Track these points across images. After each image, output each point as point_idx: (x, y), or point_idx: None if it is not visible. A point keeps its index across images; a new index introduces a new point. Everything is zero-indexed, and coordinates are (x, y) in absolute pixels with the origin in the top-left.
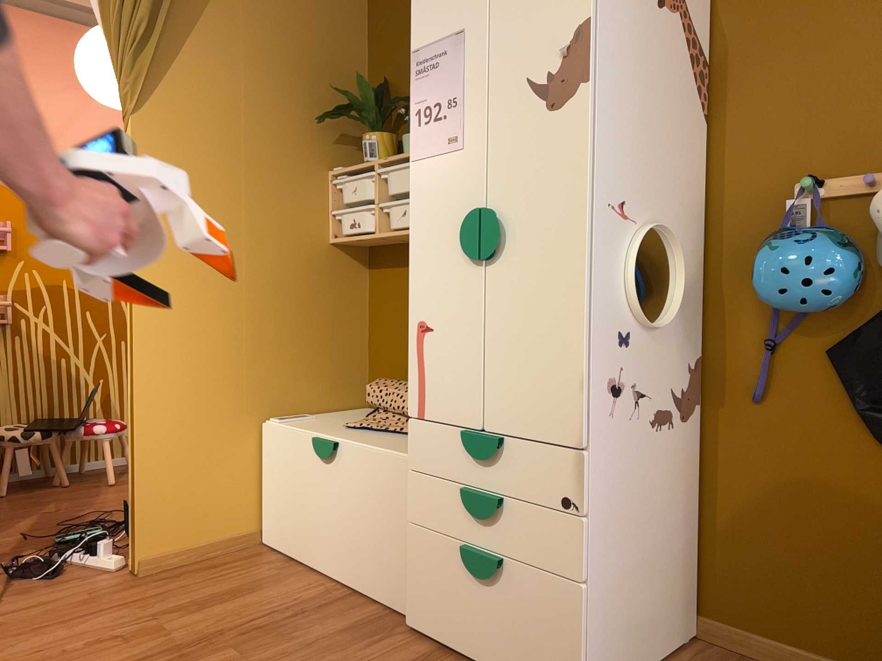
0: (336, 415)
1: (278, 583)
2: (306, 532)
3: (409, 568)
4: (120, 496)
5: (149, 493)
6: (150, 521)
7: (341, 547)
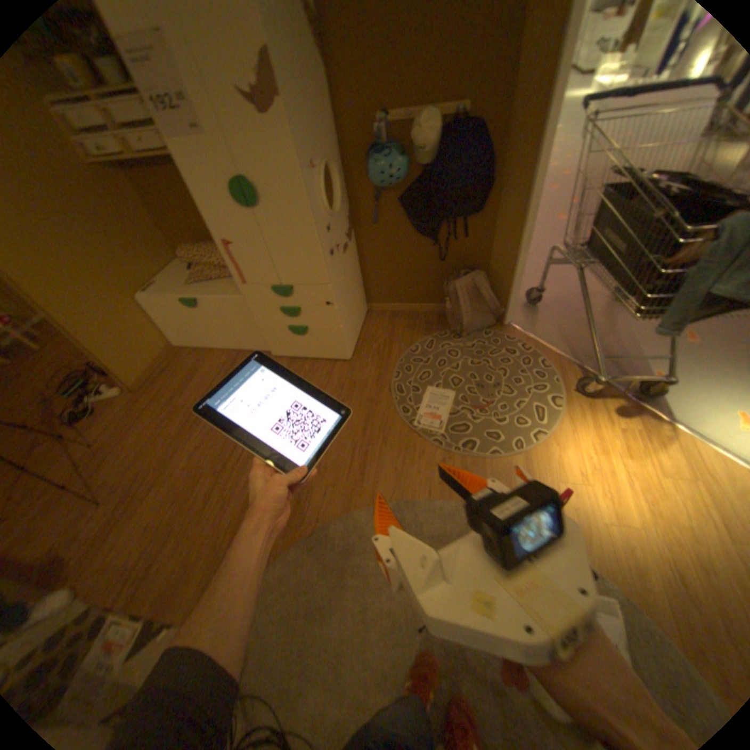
0: (166, 275)
1: (202, 363)
2: (198, 338)
3: (264, 339)
4: (55, 357)
5: (109, 362)
6: (120, 372)
7: (222, 339)
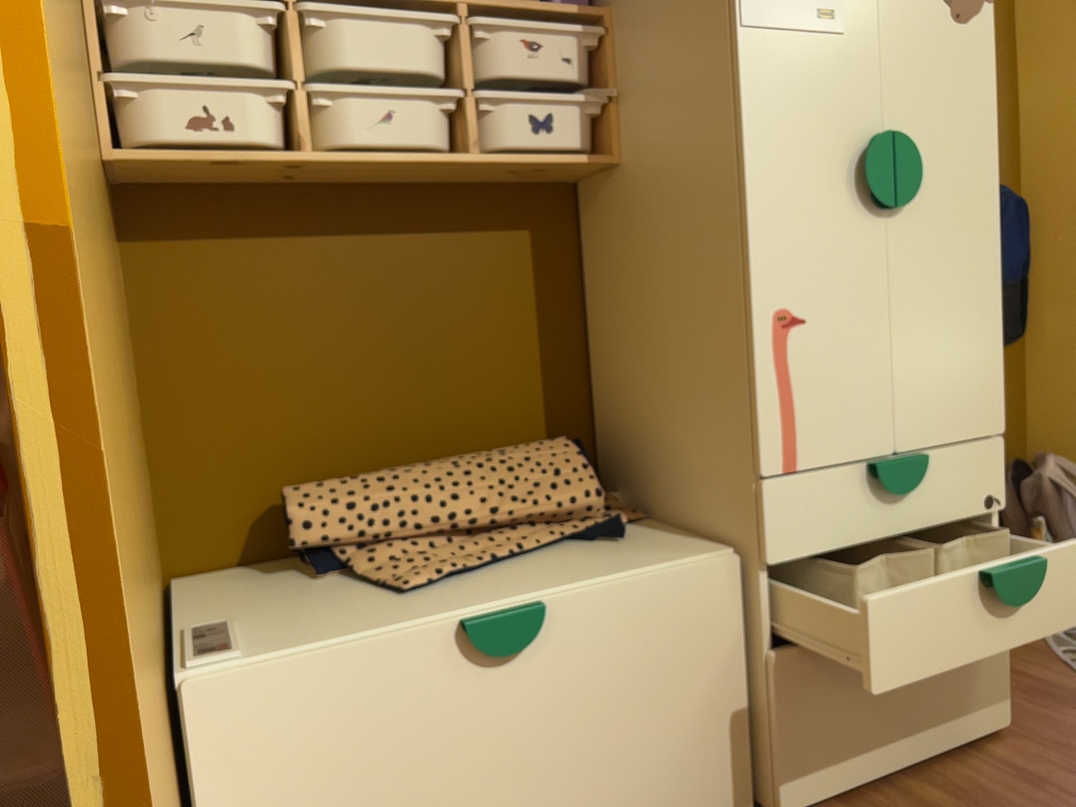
0: (227, 604)
1: None
2: None
3: (775, 724)
4: None
5: None
6: None
7: None
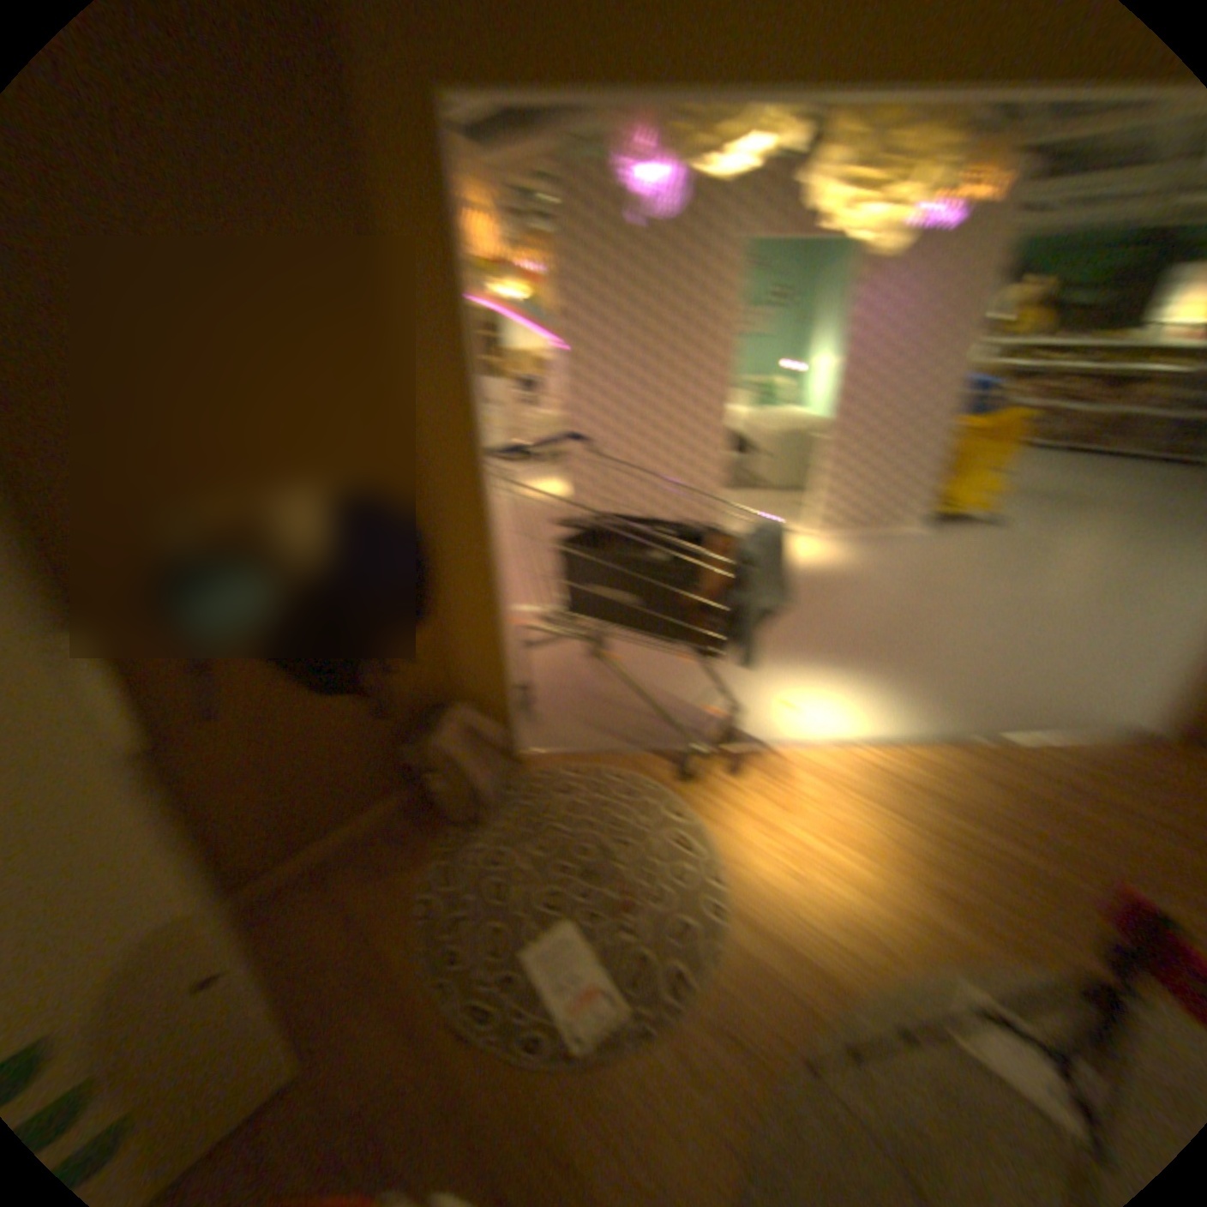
0: None
1: None
2: None
3: None
4: None
5: None
6: None
7: None
